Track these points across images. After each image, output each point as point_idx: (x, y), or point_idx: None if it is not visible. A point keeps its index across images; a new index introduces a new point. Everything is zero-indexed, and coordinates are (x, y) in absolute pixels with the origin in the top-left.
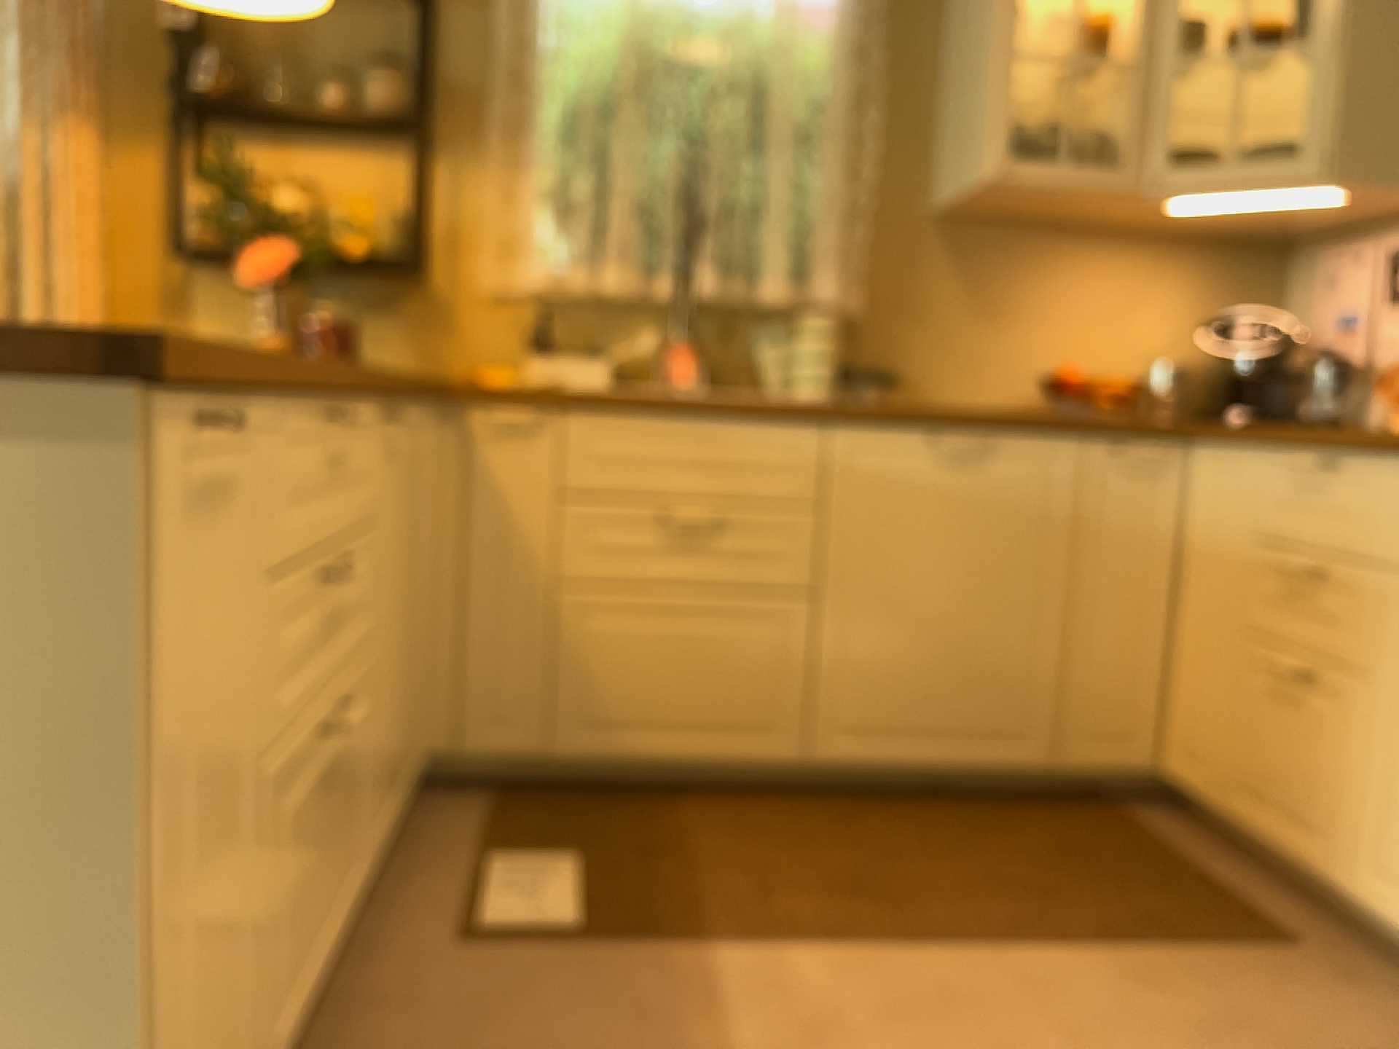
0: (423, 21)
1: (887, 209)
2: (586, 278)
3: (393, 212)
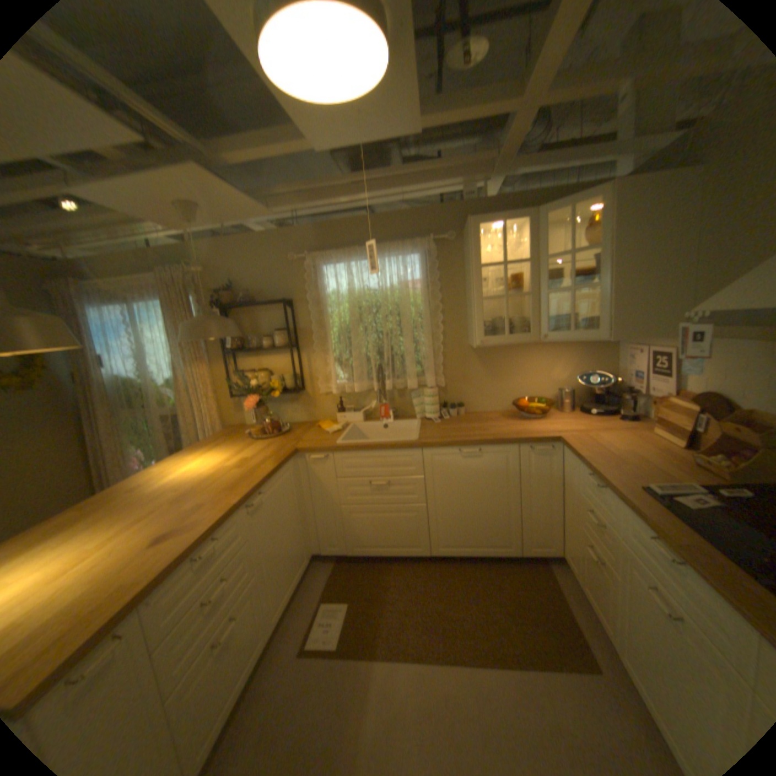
0: (286, 317)
1: (451, 347)
2: (350, 388)
3: (291, 373)
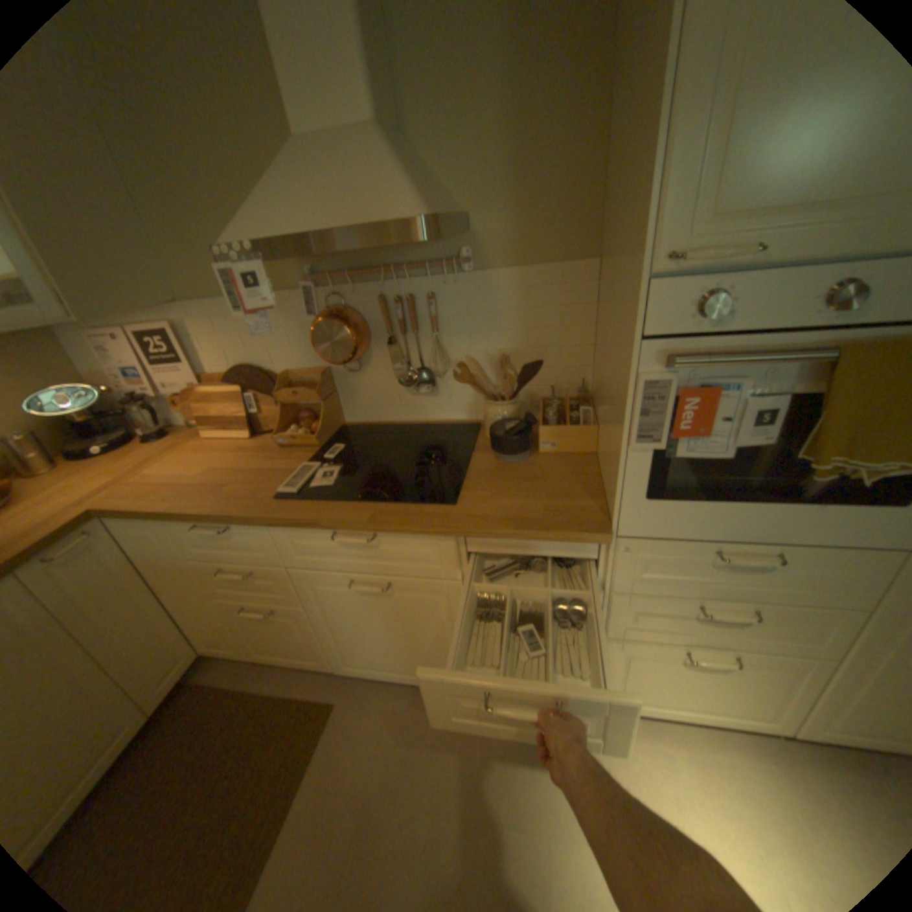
0: None
1: None
2: None
3: None
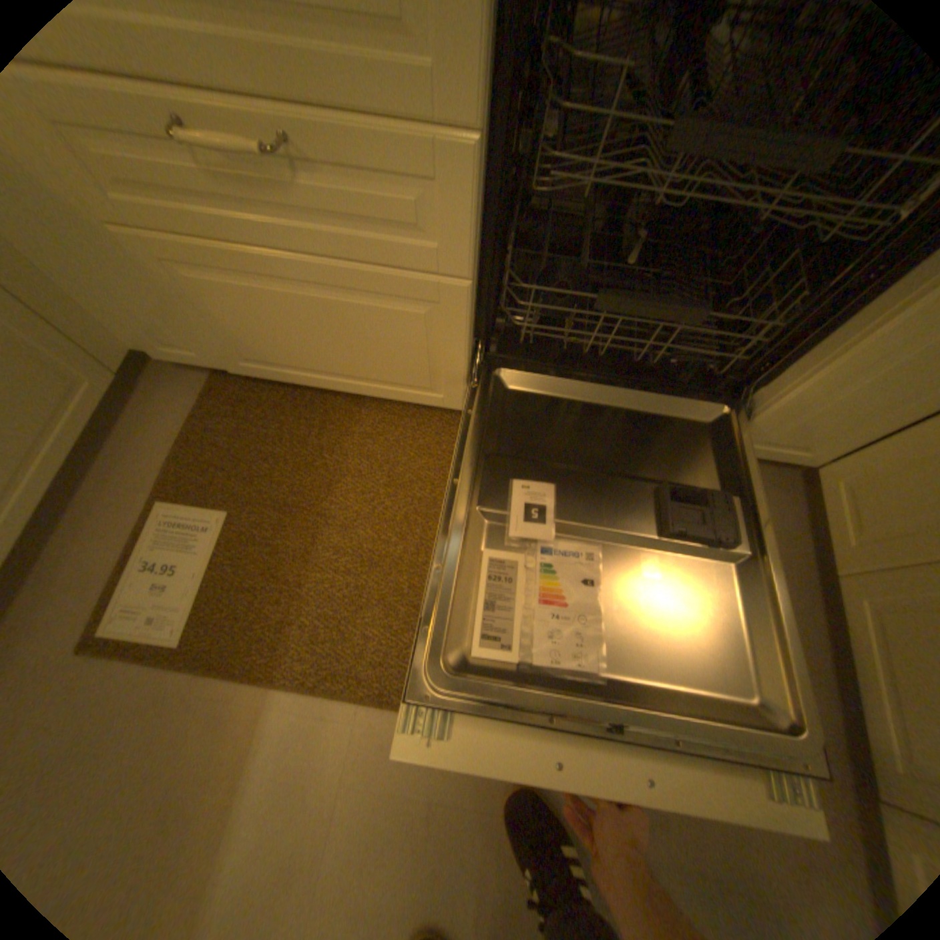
0: None
1: None
2: None
3: None
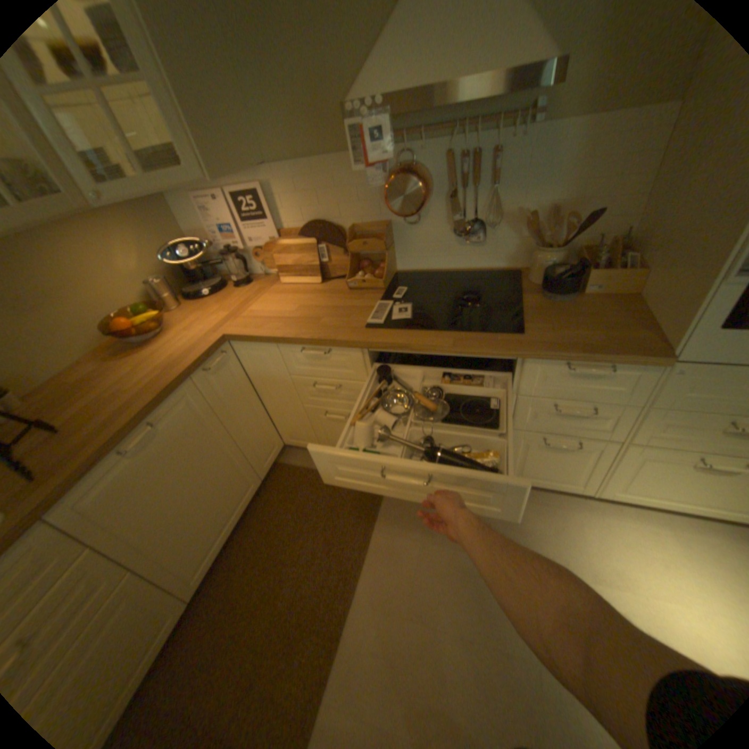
0: None
1: None
2: None
3: None
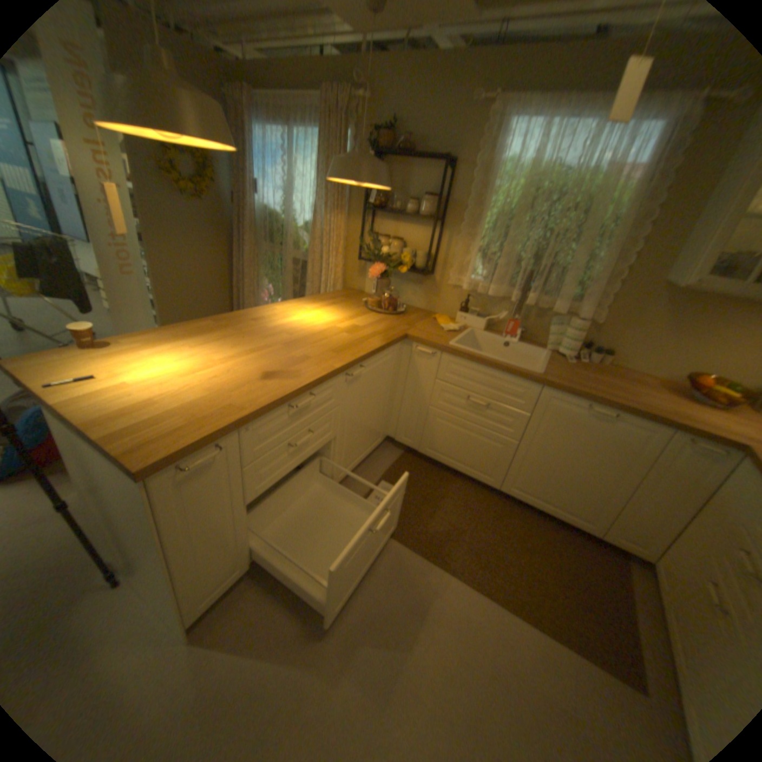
0: (443, 179)
1: (639, 275)
2: (484, 288)
3: (425, 251)
